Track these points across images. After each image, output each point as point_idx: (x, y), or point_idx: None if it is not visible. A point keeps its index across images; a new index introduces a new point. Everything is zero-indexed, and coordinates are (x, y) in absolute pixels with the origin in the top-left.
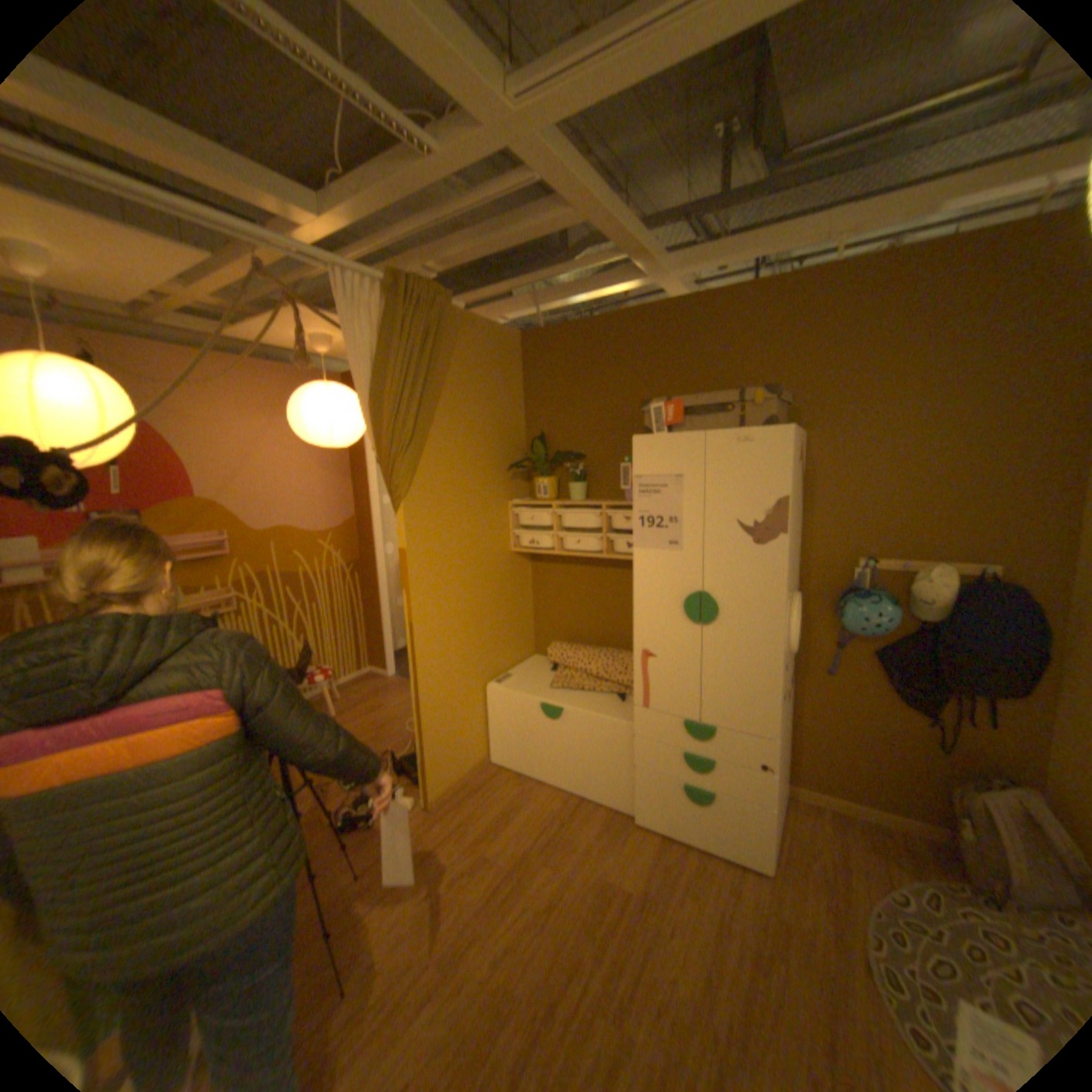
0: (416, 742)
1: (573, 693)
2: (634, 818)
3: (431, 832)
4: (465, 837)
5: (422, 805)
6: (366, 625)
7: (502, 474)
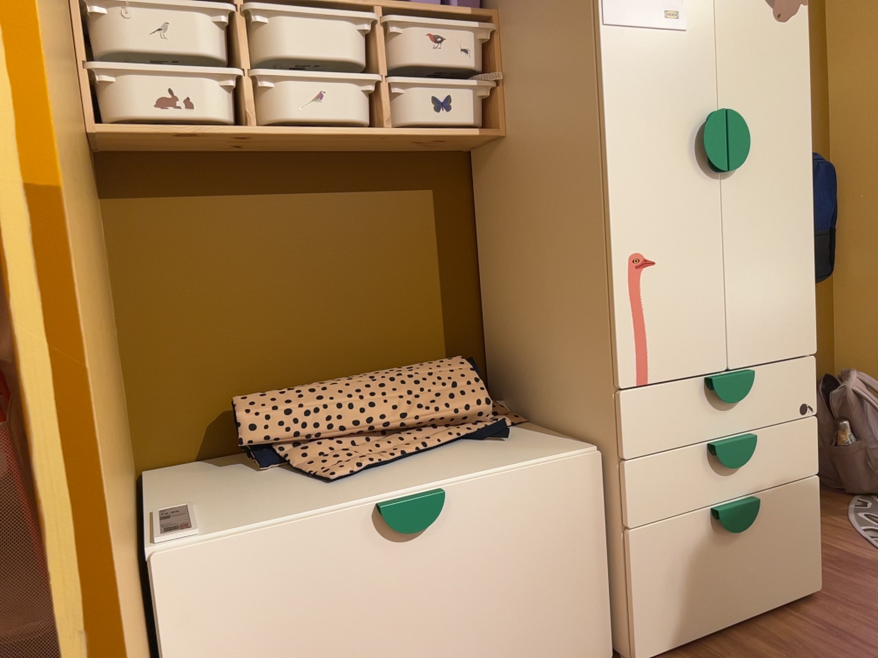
0: None
1: (396, 468)
2: None
3: None
4: None
5: None
6: None
7: None
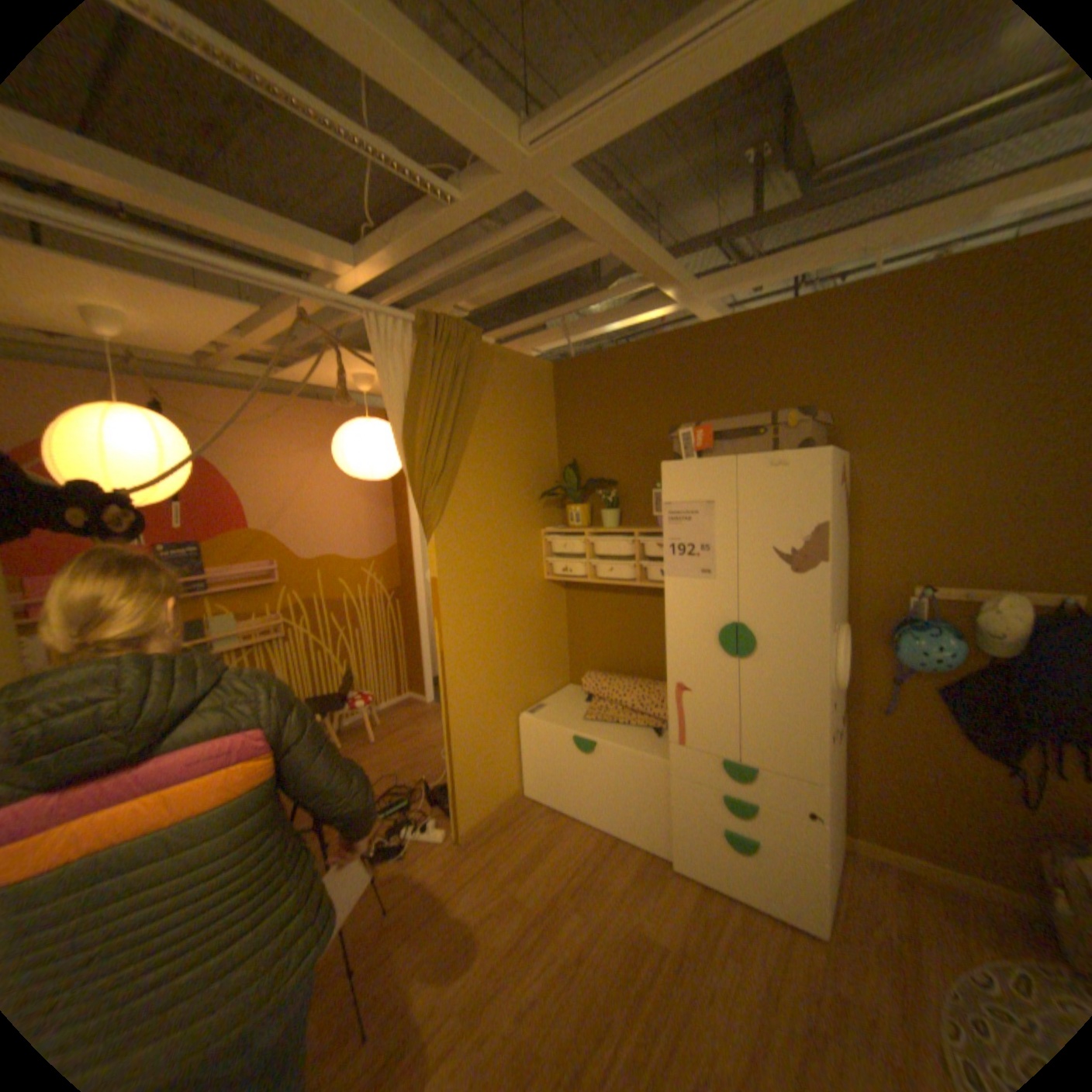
0: (448, 773)
1: (607, 726)
2: (673, 864)
3: (461, 867)
4: (495, 875)
5: (453, 838)
6: (406, 651)
7: (535, 501)
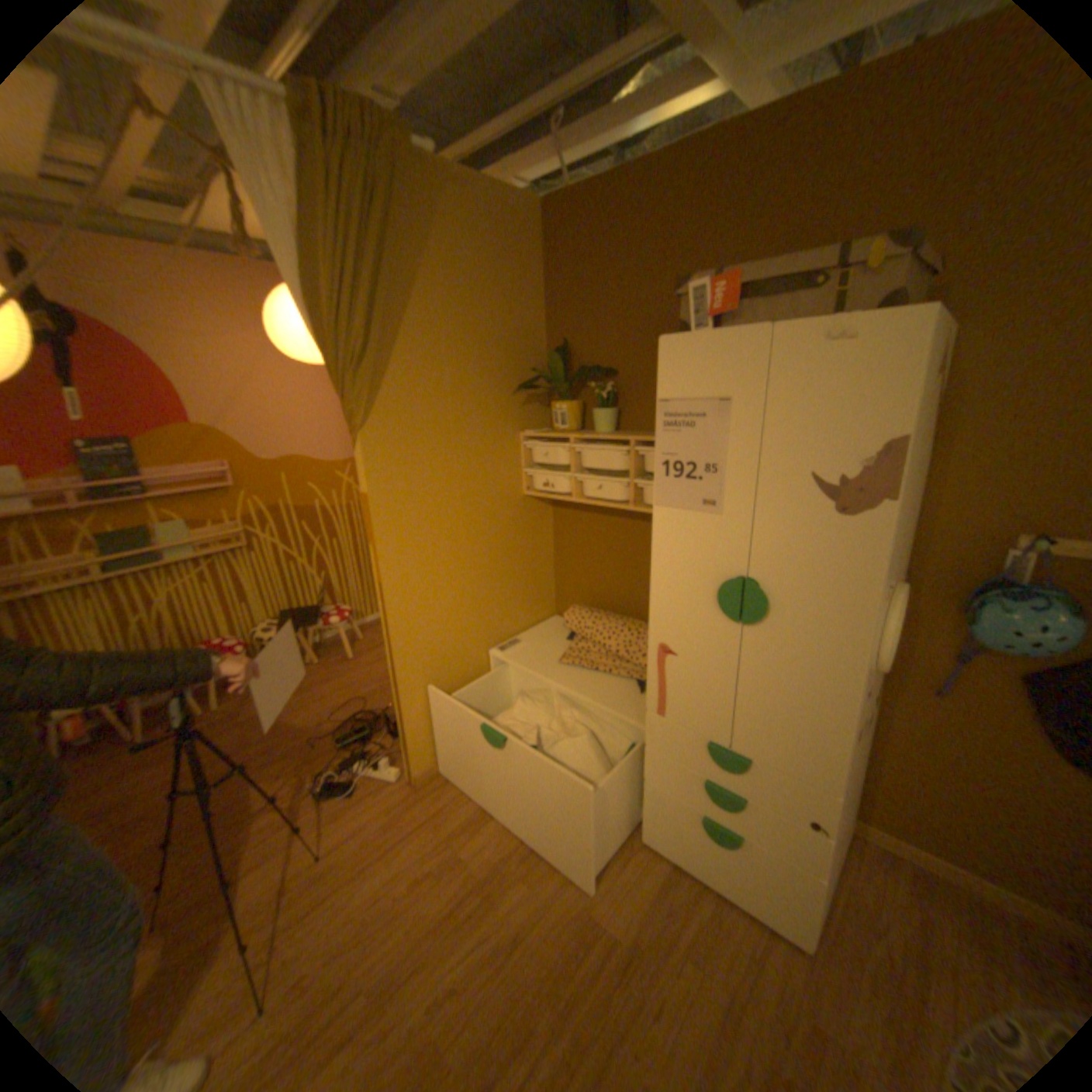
0: (396, 714)
1: (584, 673)
2: (643, 832)
3: (409, 812)
4: (444, 825)
5: (406, 778)
6: None
7: (510, 395)
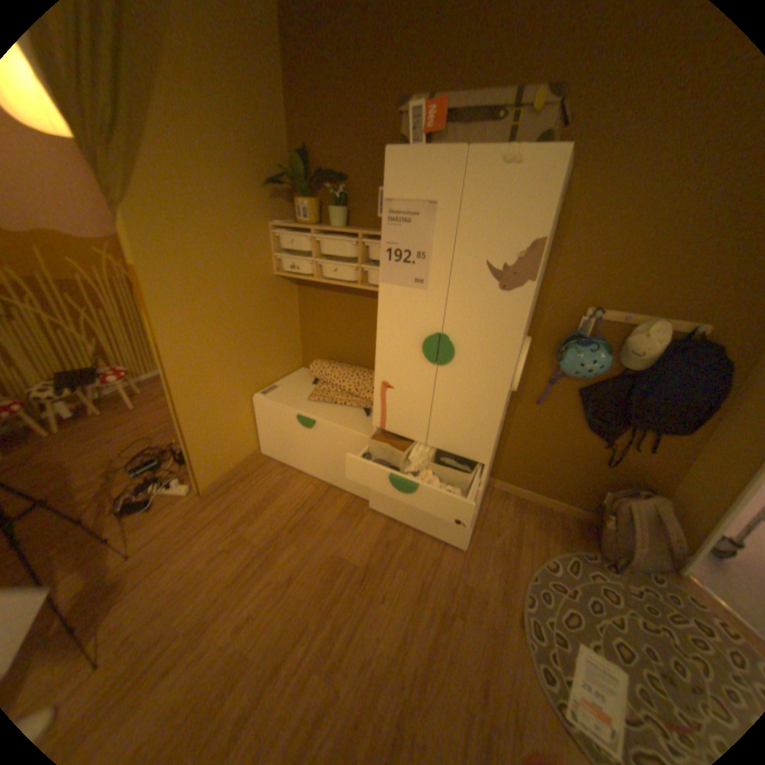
0: (183, 445)
1: (327, 405)
2: (369, 501)
3: (201, 513)
4: (230, 517)
5: (196, 490)
6: None
7: (261, 189)
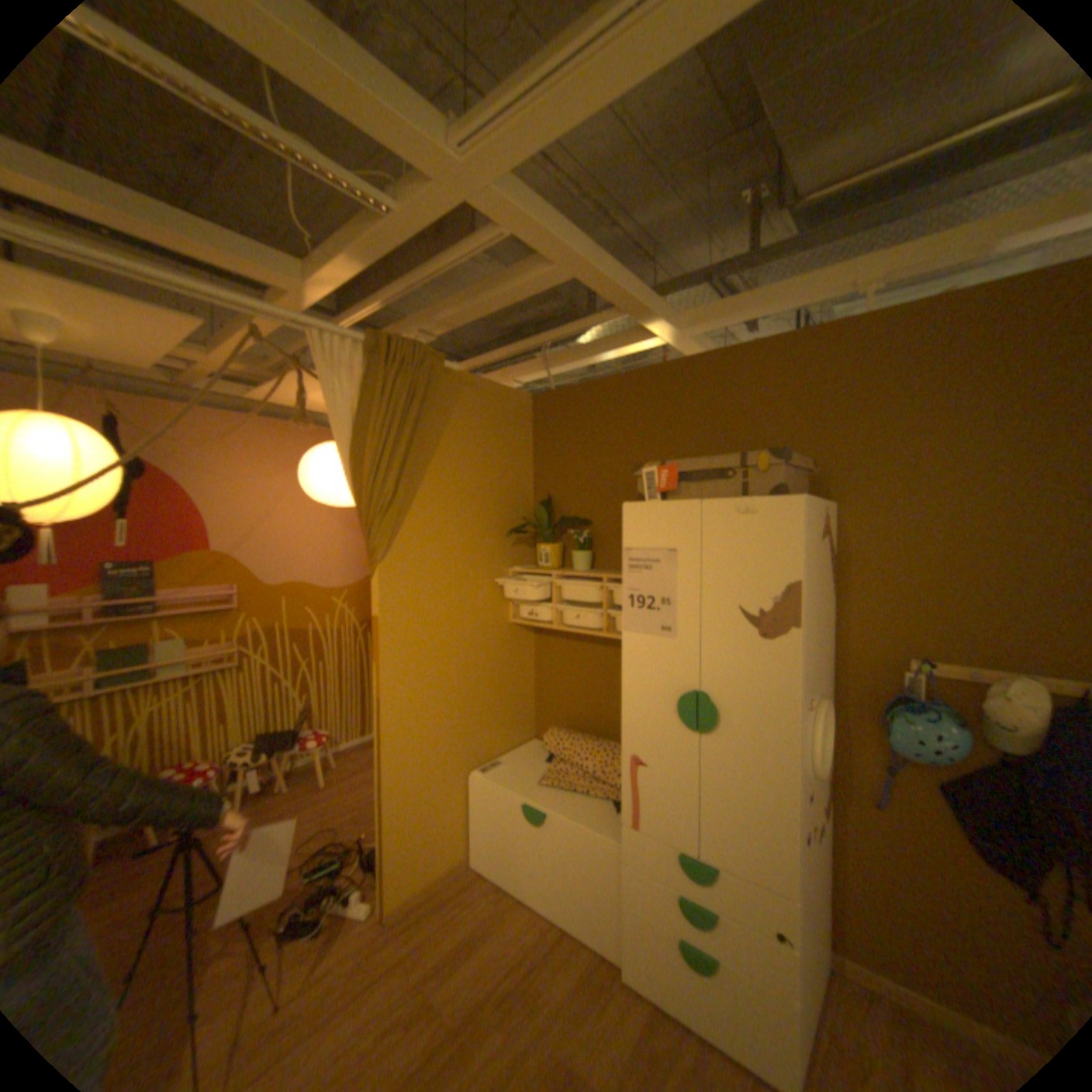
0: (377, 838)
1: (563, 794)
2: (623, 971)
3: (379, 954)
4: (416, 967)
5: (378, 915)
6: None
7: (503, 538)
